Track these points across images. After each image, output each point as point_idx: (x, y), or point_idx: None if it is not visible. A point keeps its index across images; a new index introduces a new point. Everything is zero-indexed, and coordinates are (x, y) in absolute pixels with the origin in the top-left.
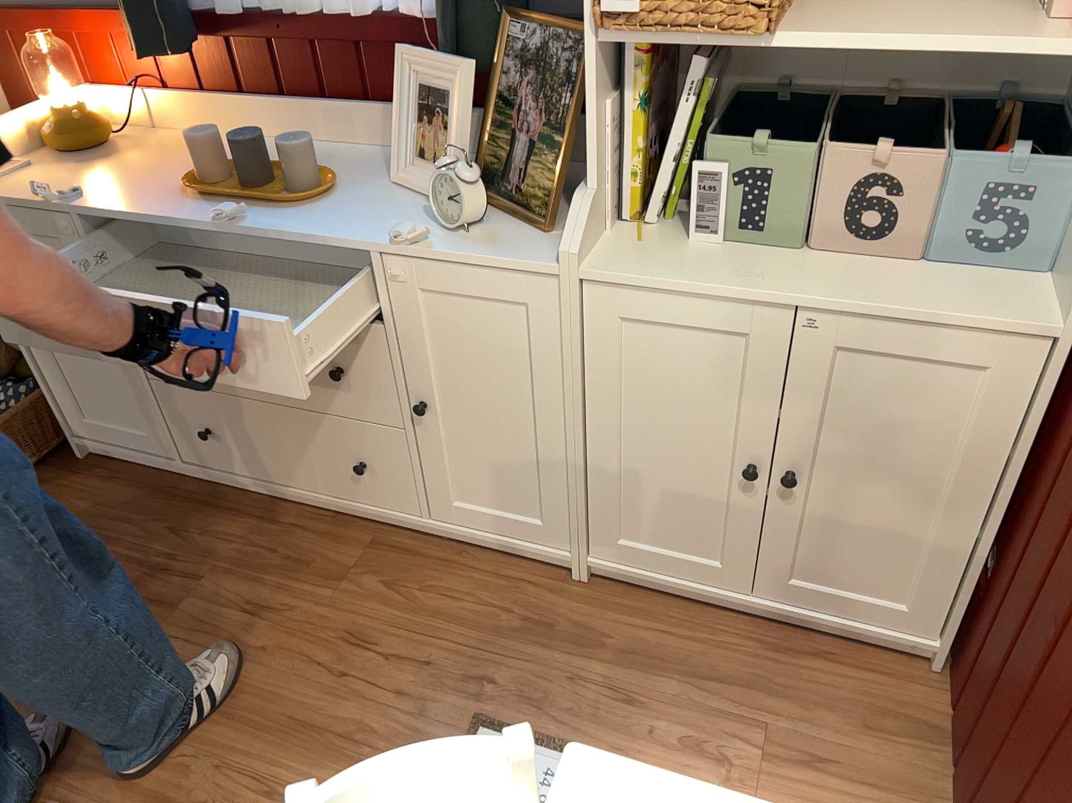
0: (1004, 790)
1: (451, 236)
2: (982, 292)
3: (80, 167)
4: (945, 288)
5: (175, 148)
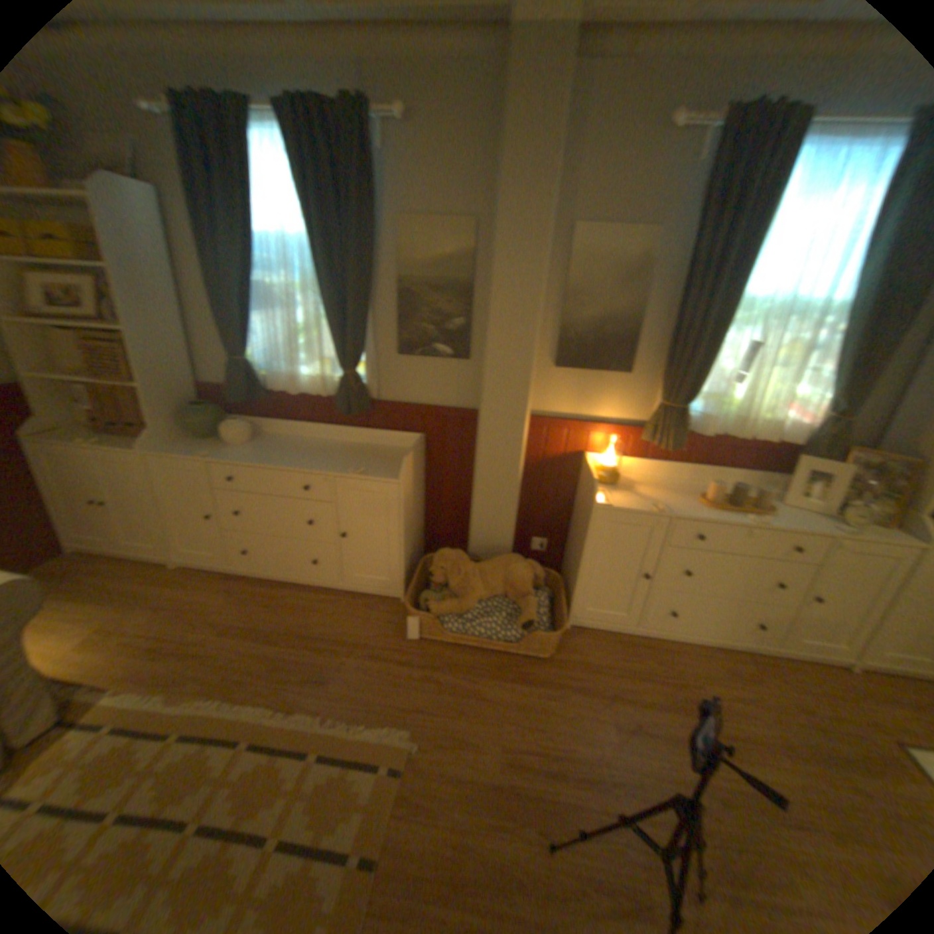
0: None
1: (861, 531)
2: None
3: (617, 490)
4: None
5: (639, 480)
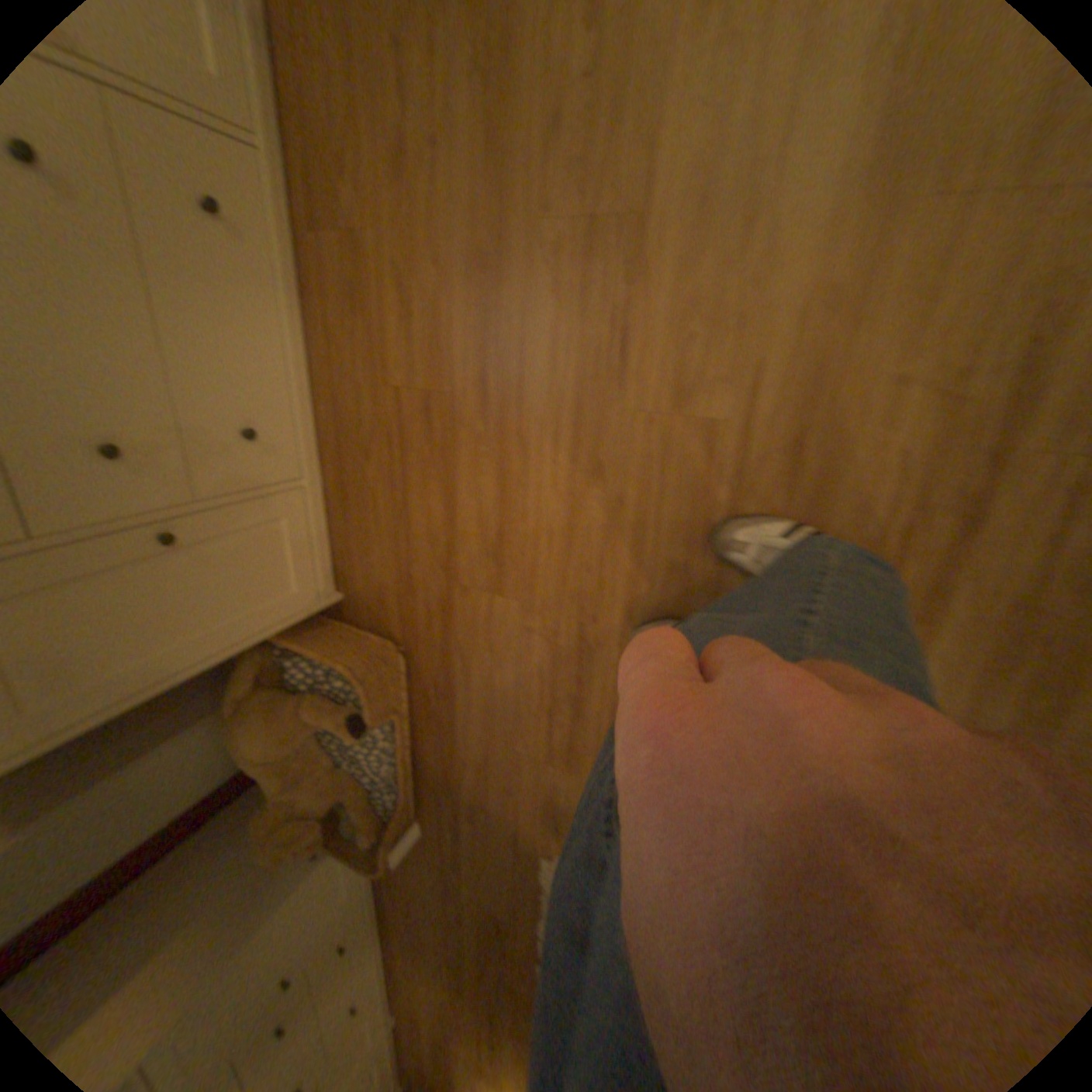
0: None
1: None
2: None
3: None
4: None
5: None
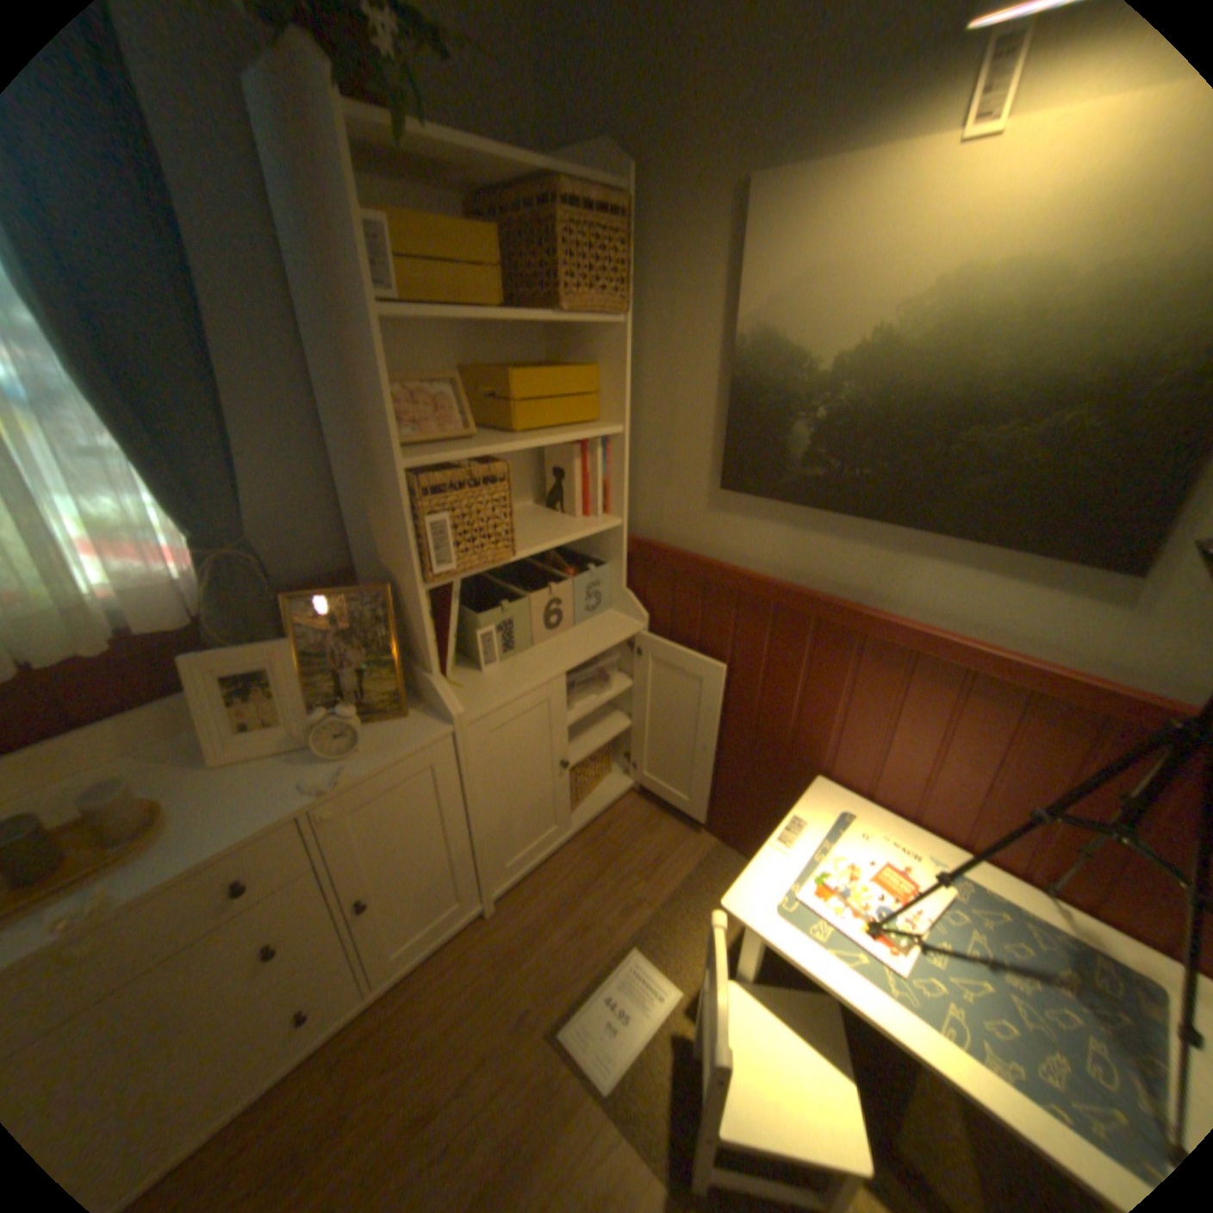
0: (740, 787)
1: (349, 759)
2: (607, 623)
3: None
4: (596, 628)
5: None
